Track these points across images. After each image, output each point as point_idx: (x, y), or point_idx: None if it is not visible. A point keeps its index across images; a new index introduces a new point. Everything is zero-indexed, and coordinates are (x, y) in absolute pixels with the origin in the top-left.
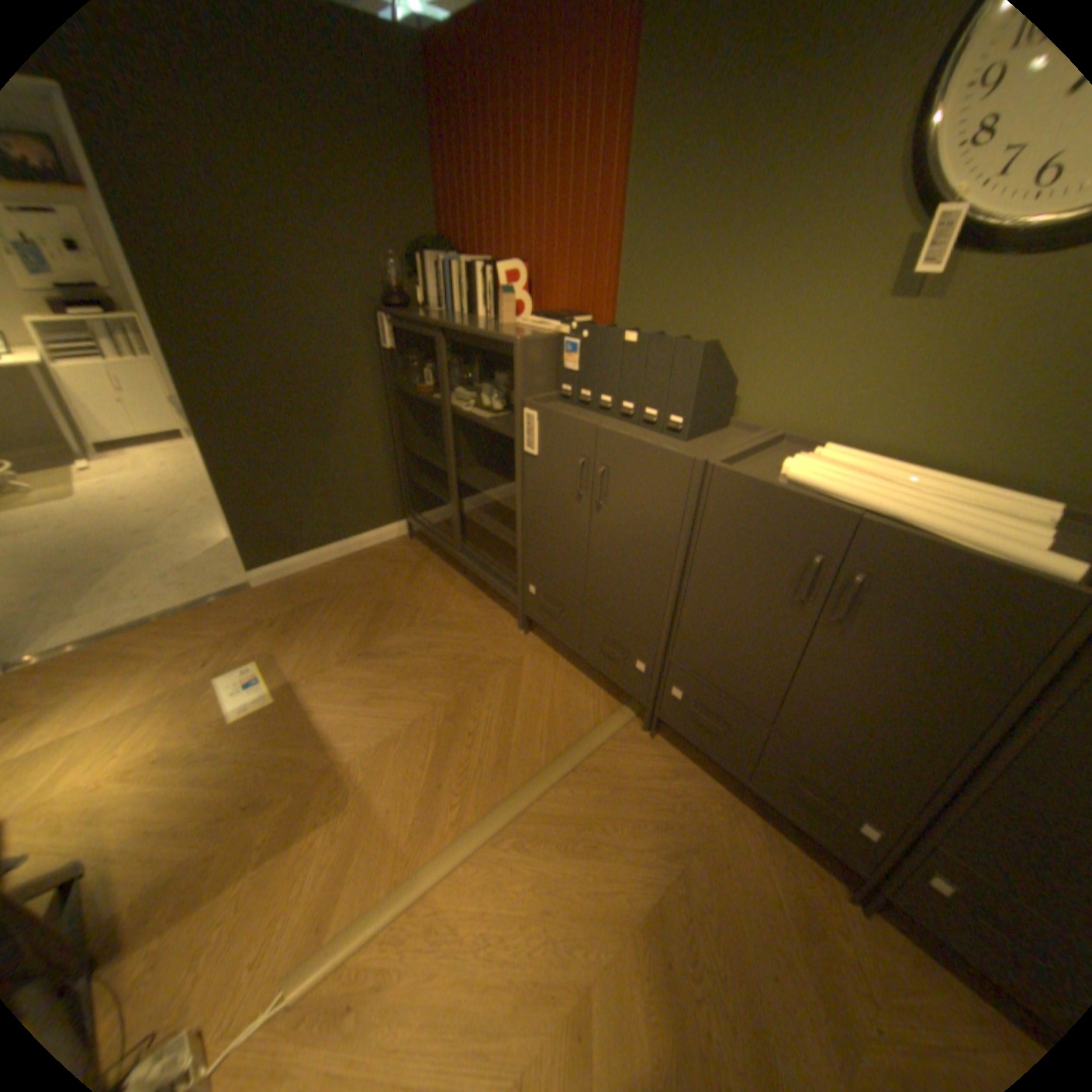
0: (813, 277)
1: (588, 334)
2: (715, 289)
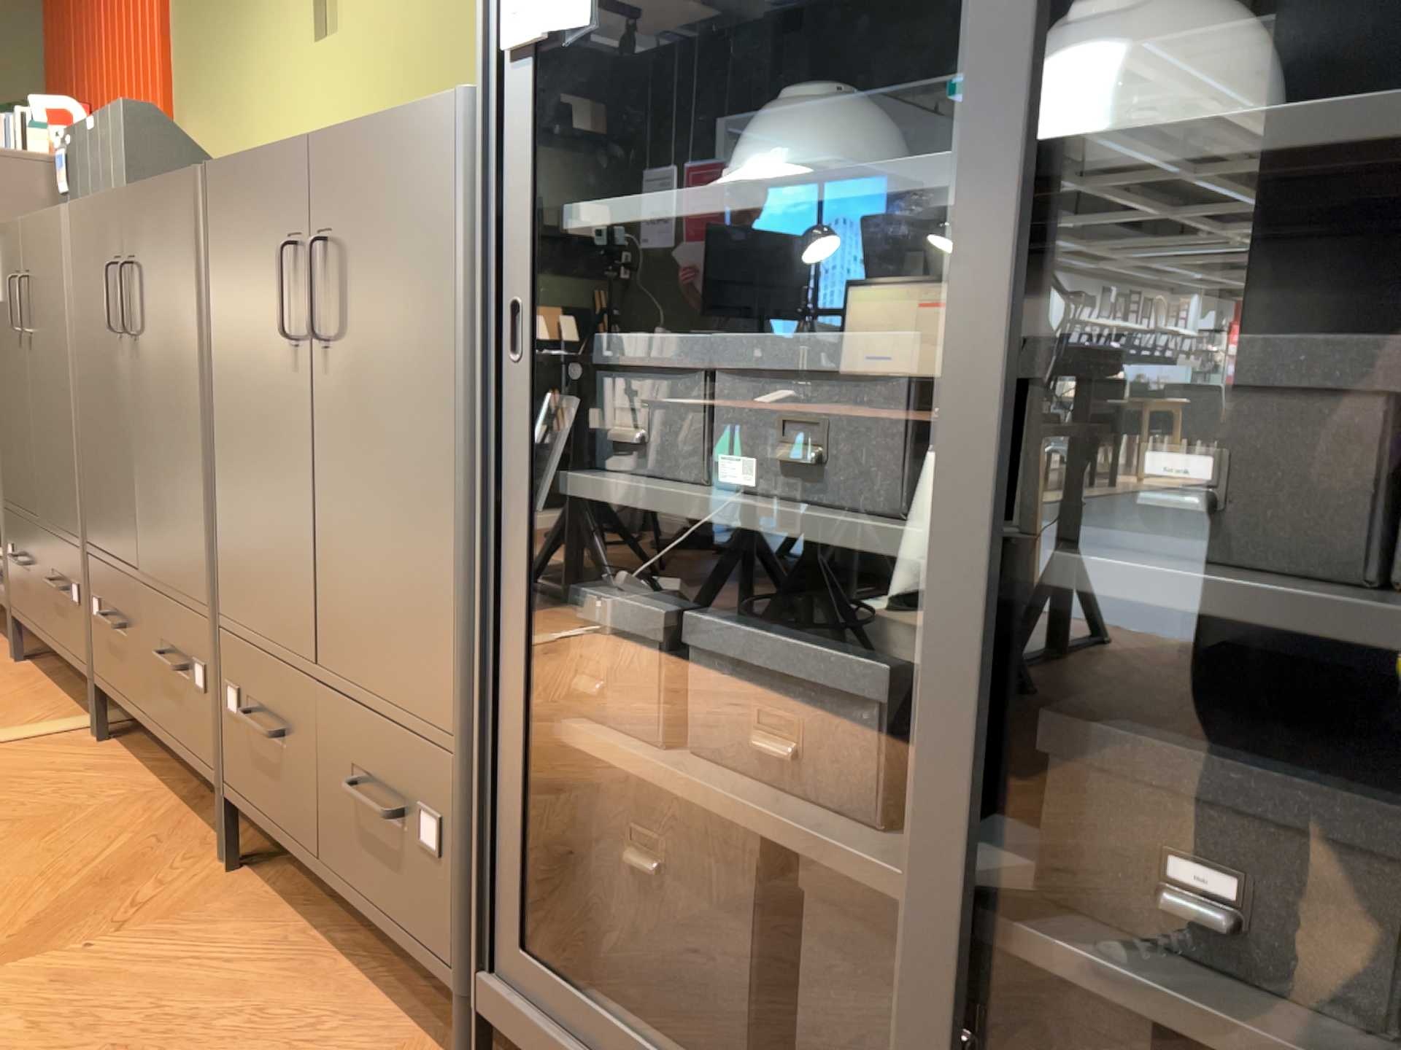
0: (277, 47)
1: (72, 142)
2: (229, 89)
